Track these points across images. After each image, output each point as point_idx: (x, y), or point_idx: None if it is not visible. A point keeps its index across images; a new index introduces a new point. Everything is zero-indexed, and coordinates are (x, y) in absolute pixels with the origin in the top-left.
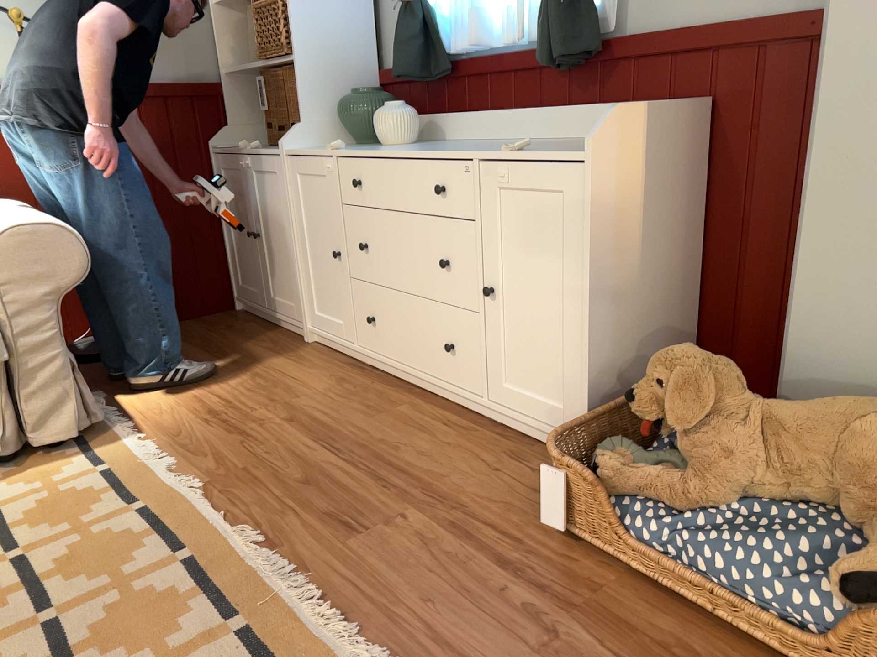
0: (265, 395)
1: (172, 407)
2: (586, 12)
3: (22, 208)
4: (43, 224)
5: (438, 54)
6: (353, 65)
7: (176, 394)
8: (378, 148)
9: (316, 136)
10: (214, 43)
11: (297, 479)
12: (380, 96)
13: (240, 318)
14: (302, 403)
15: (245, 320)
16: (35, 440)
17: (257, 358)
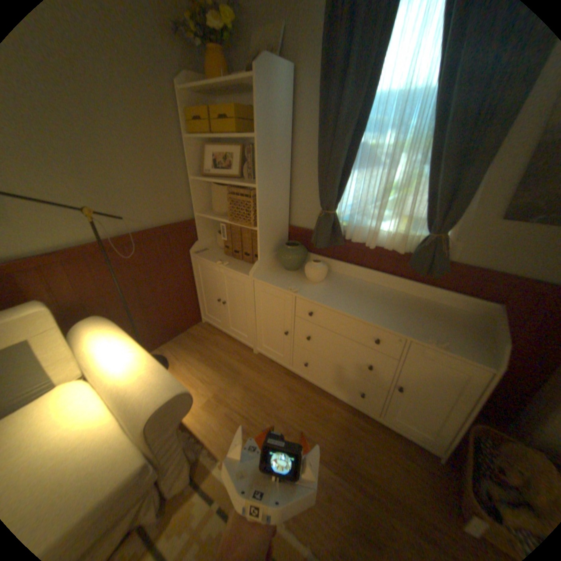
0: (262, 408)
1: (219, 426)
2: (448, 251)
3: (119, 341)
4: (169, 396)
5: (338, 235)
6: (281, 225)
7: (213, 412)
8: (311, 284)
9: (266, 265)
10: (190, 196)
11: (324, 495)
12: (303, 249)
13: (209, 330)
14: (284, 414)
15: (212, 332)
16: (167, 493)
17: (238, 370)
